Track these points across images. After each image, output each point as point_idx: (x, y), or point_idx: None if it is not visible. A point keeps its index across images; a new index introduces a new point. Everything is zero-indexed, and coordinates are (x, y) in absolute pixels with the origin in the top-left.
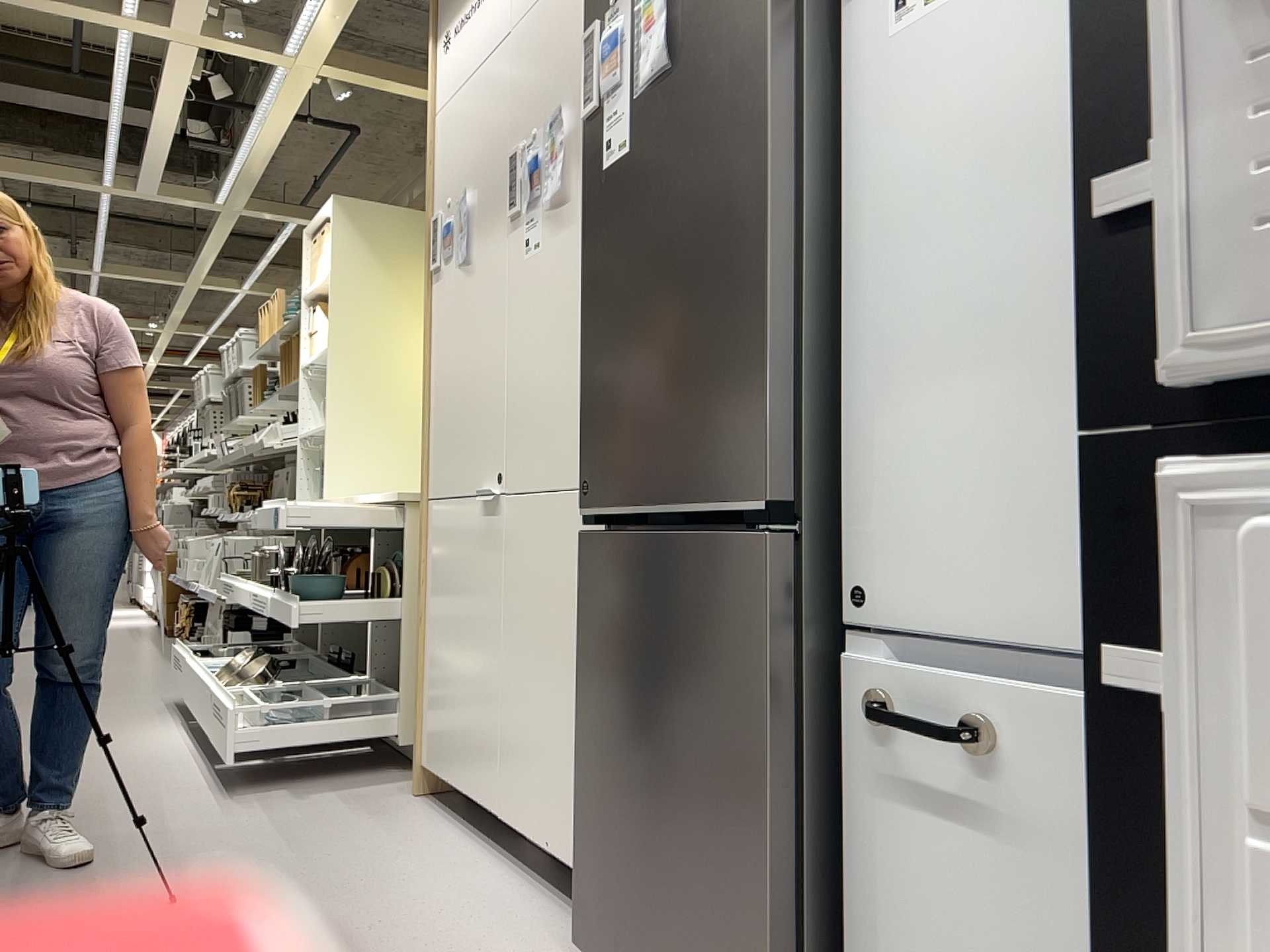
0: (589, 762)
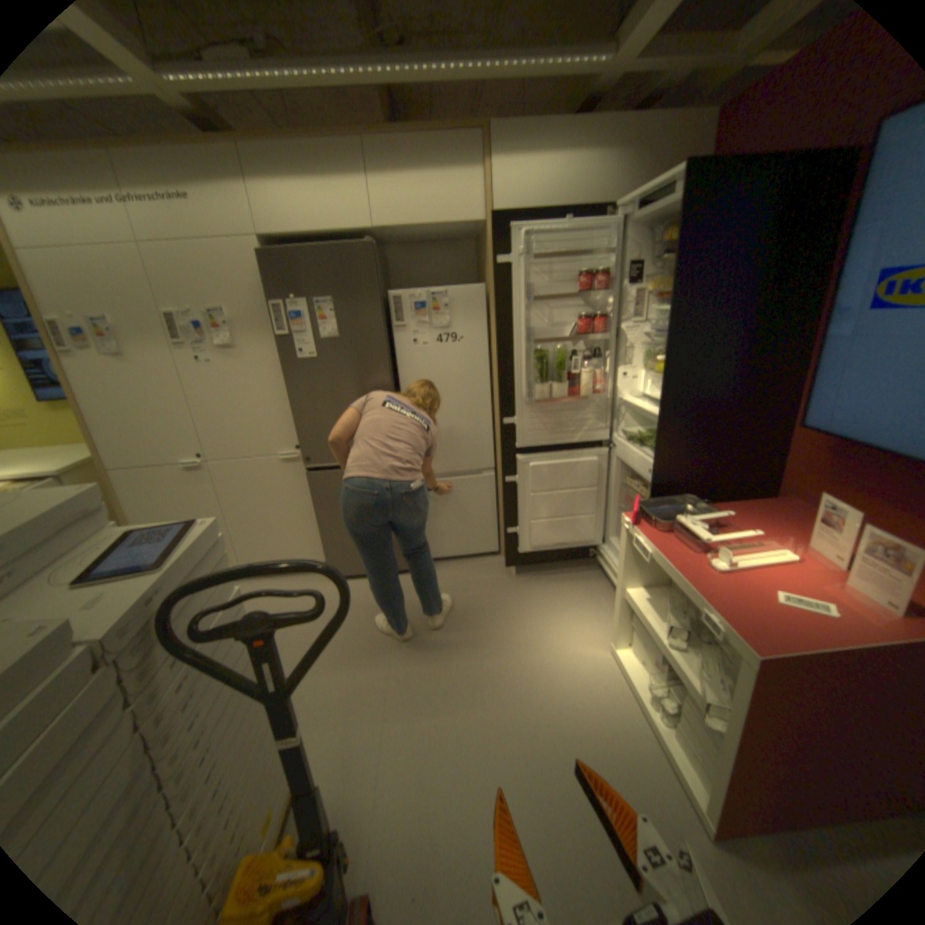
0: (328, 531)
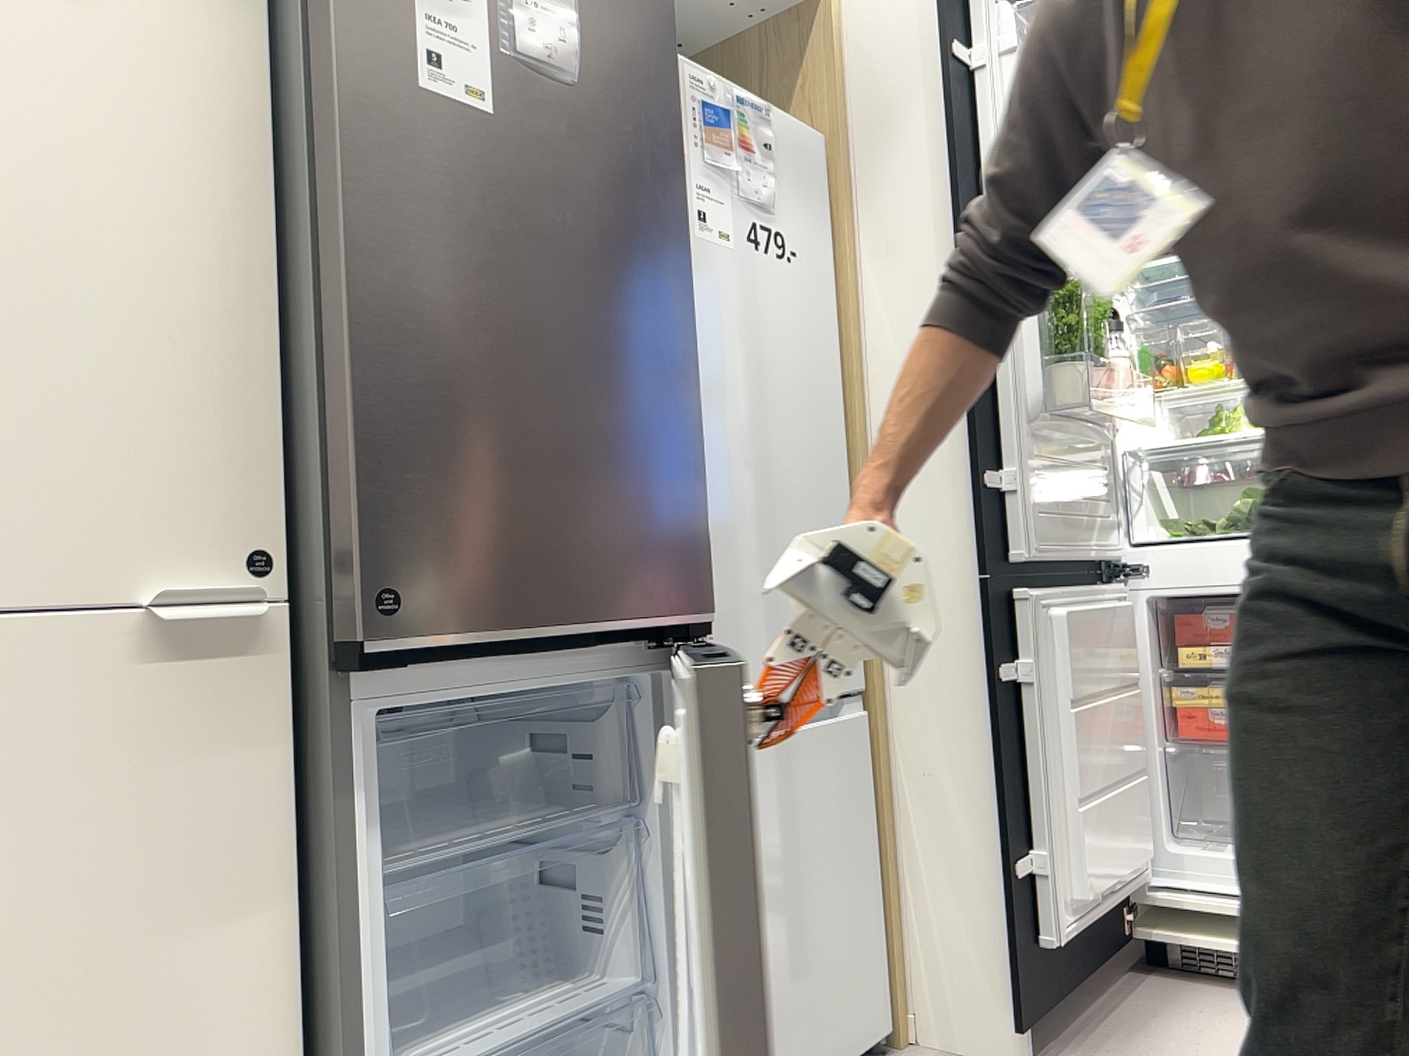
0: None
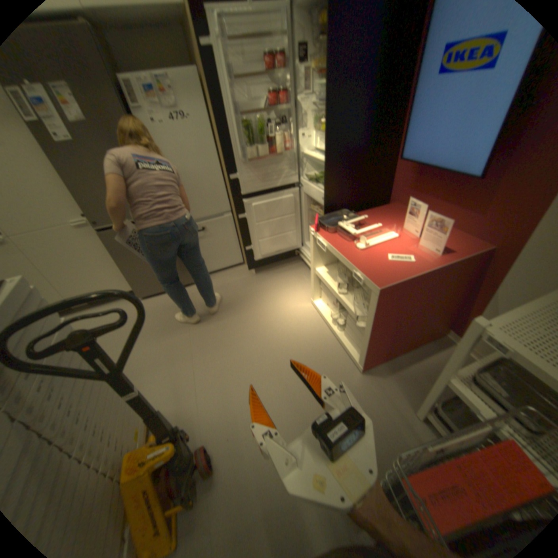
0: (126, 269)
